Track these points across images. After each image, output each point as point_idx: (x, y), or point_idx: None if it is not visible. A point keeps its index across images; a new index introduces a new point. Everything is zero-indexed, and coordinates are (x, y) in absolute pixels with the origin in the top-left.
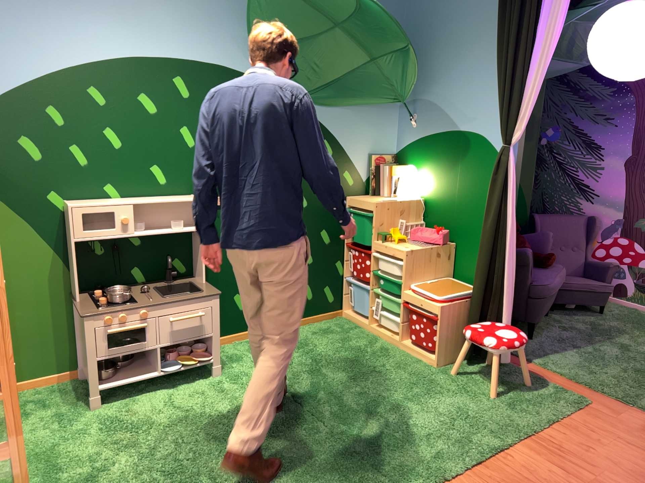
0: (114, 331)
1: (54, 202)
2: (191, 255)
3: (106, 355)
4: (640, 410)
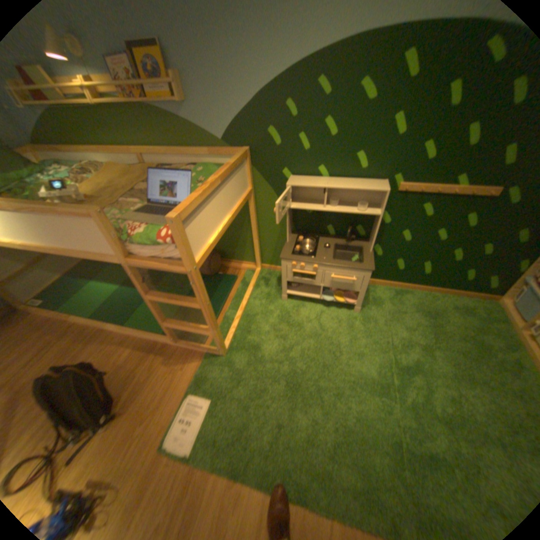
0: (295, 272)
1: (285, 176)
2: (371, 227)
3: (291, 281)
4: None
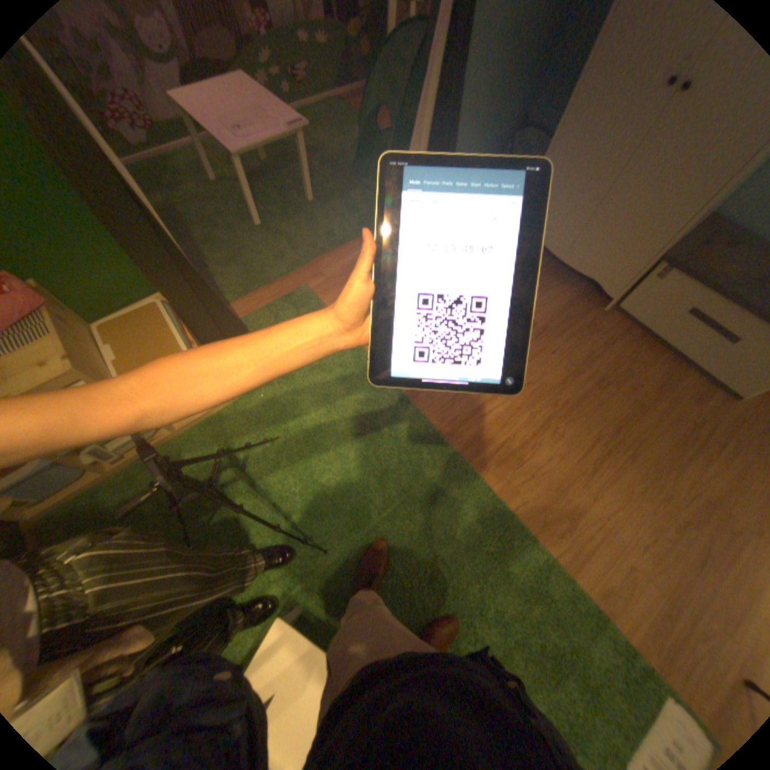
0: None
1: None
2: None
3: None
4: (317, 258)
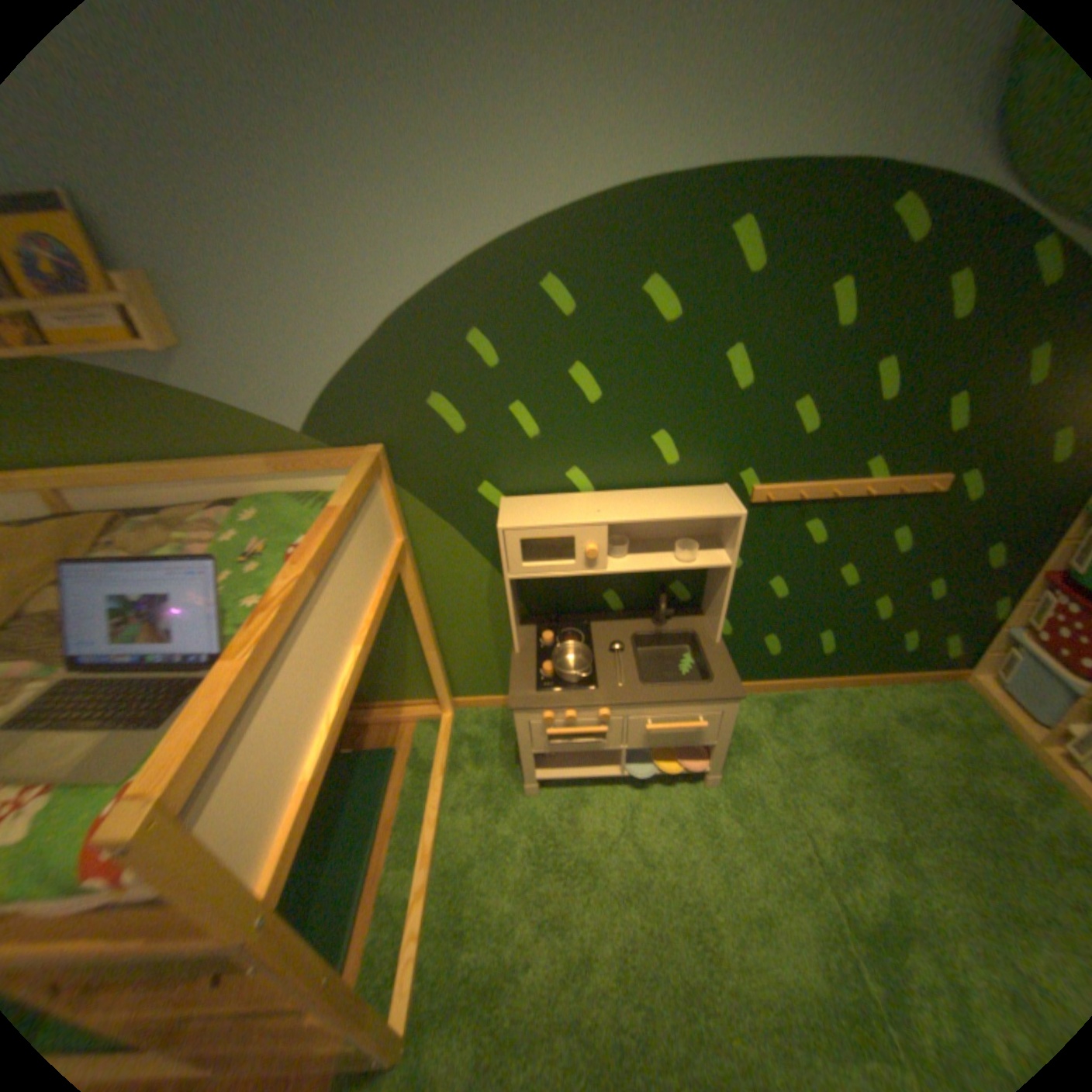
0: (555, 734)
1: (486, 499)
2: (703, 581)
3: (545, 752)
4: None
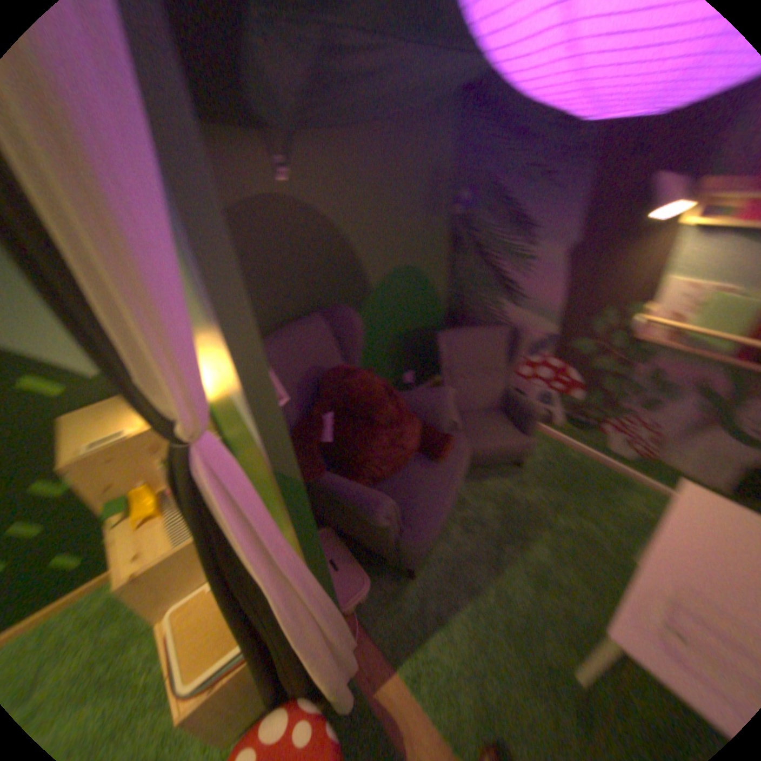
0: None
1: None
2: None
3: None
4: None
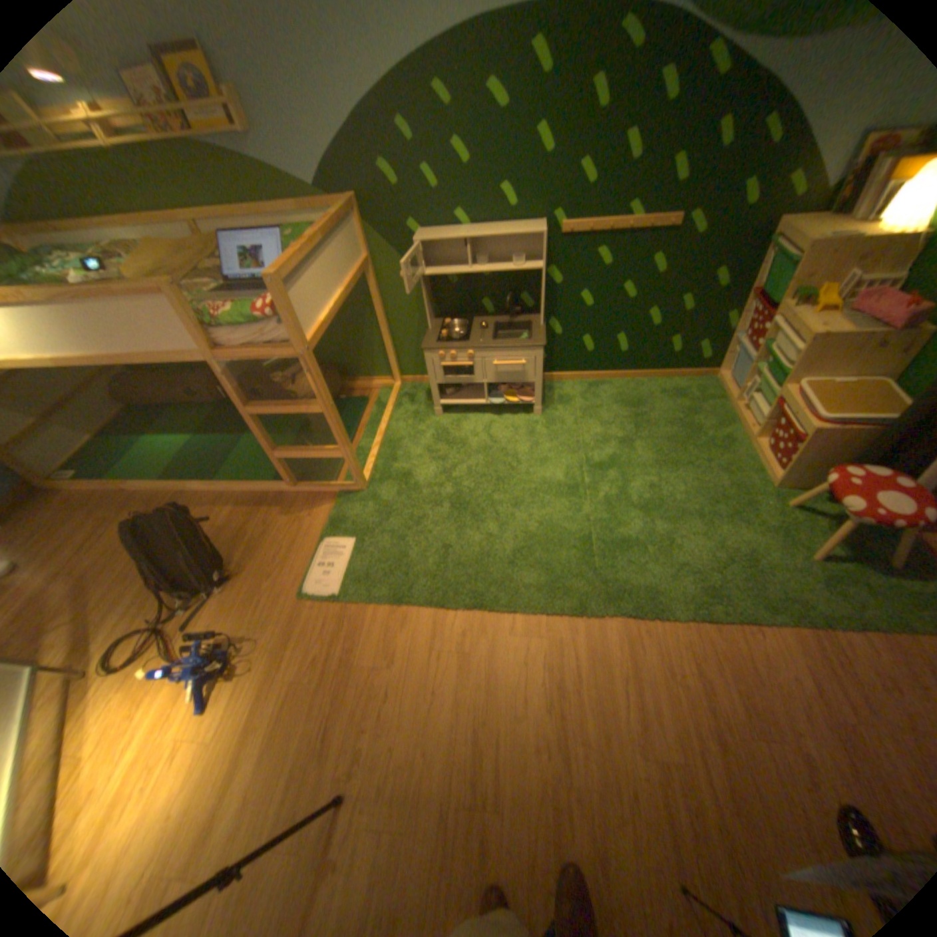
0: (444, 366)
1: (410, 231)
2: (538, 292)
3: (442, 382)
4: None
